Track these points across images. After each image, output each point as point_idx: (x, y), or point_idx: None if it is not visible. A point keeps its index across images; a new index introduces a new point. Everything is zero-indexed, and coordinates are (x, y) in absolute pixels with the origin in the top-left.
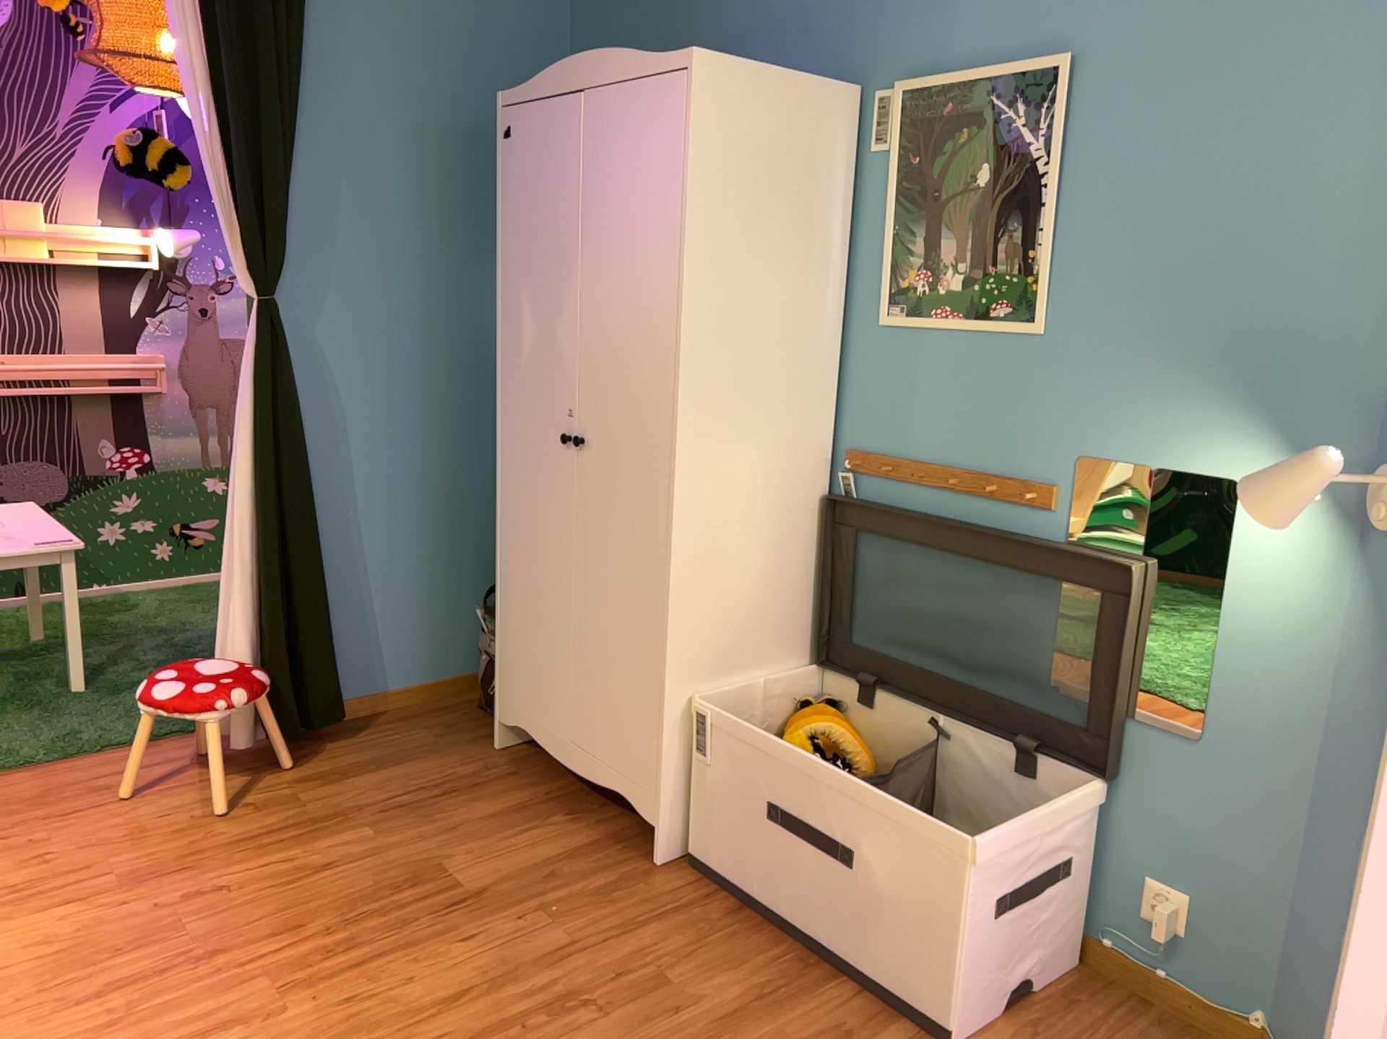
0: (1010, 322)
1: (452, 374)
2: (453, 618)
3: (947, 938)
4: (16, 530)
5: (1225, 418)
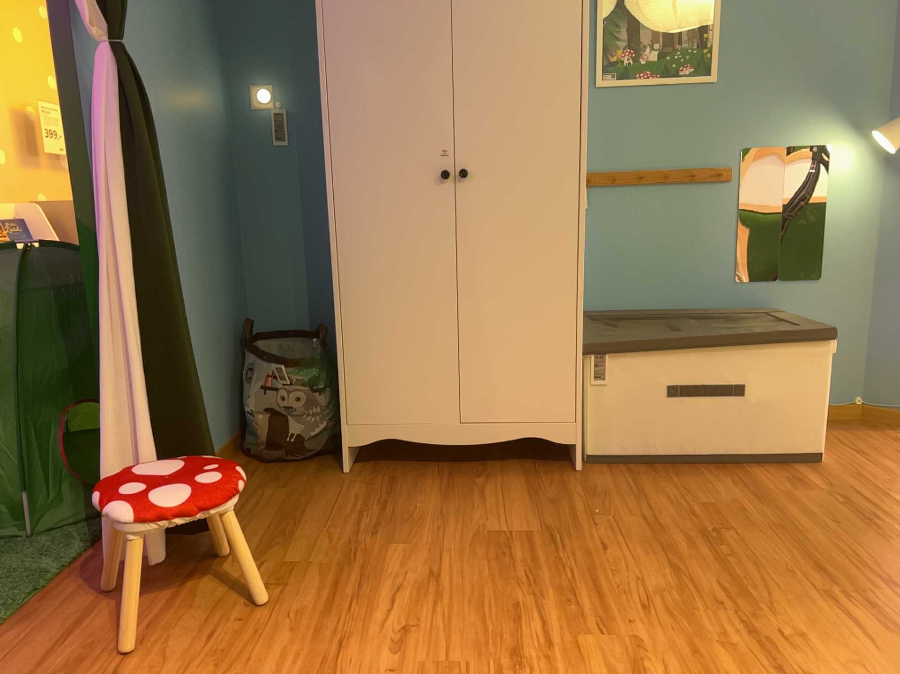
0: (694, 76)
1: (192, 156)
2: (216, 391)
3: (817, 402)
4: None
5: (820, 115)
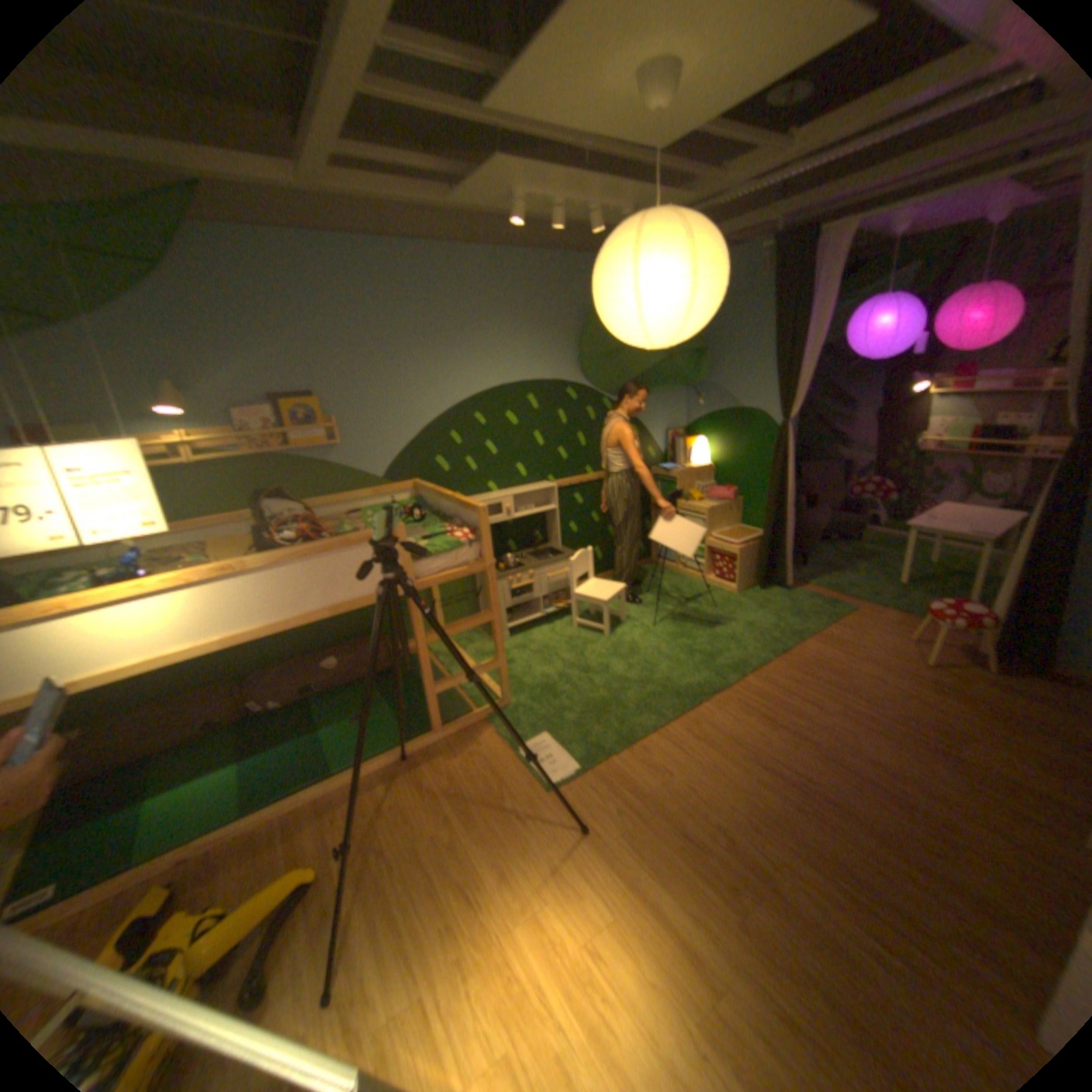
0: None
1: None
2: None
3: None
4: (982, 525)
5: None
